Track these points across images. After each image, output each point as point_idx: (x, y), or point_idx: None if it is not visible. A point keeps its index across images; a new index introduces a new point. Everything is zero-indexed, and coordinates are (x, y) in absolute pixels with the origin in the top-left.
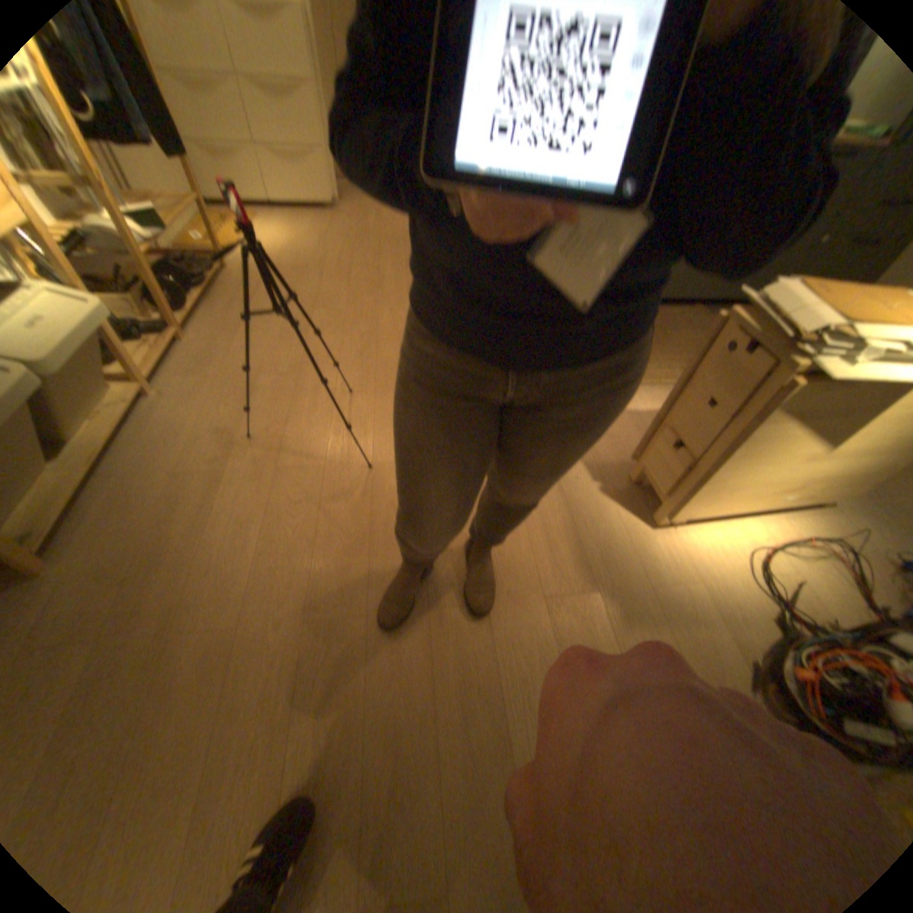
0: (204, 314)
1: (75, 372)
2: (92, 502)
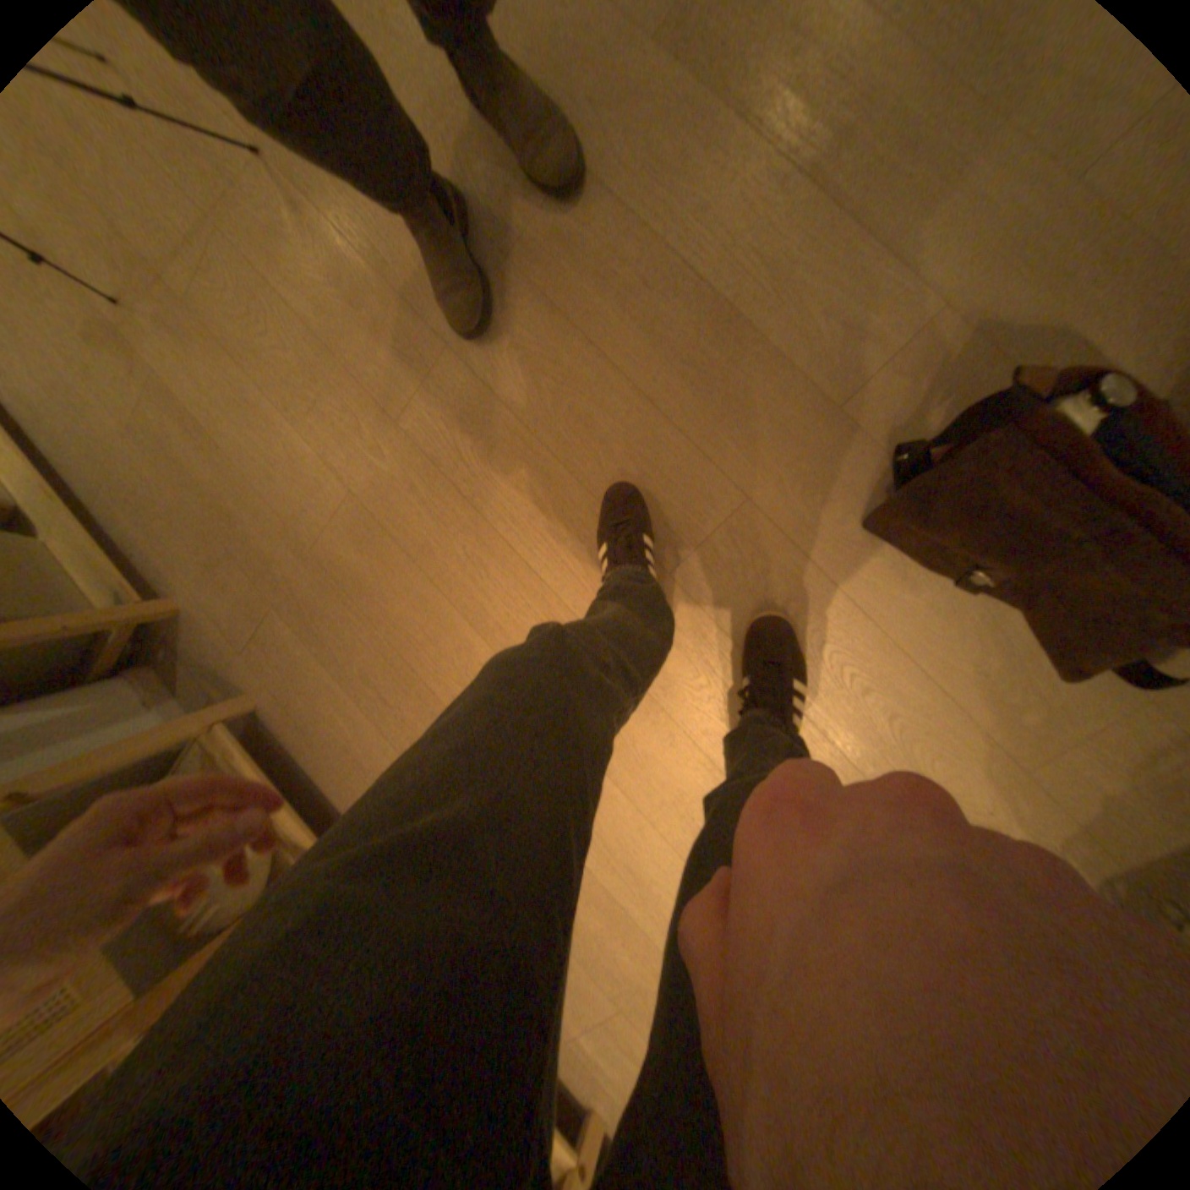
0: None
1: None
2: (117, 525)
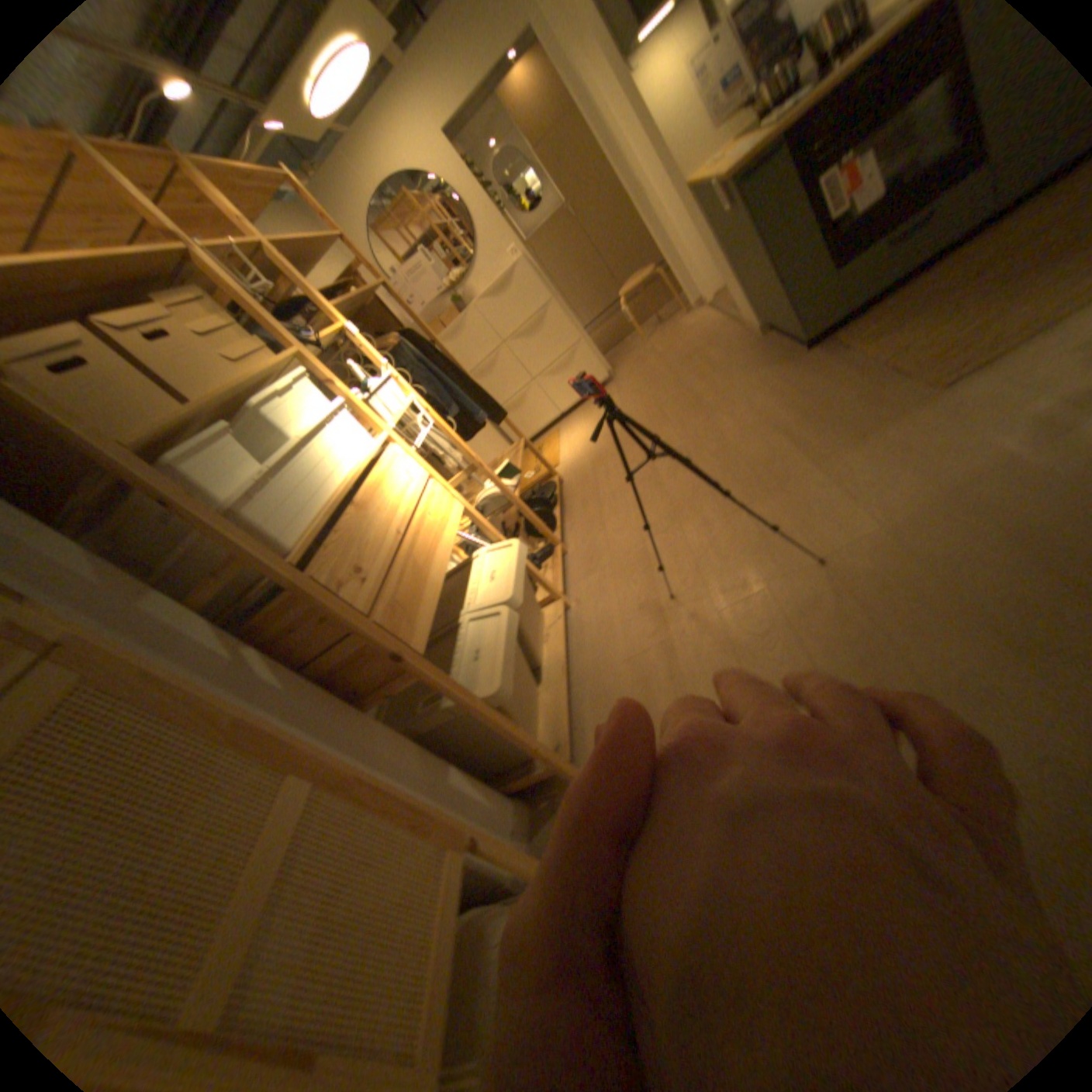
0: (570, 524)
1: (524, 604)
2: (582, 709)
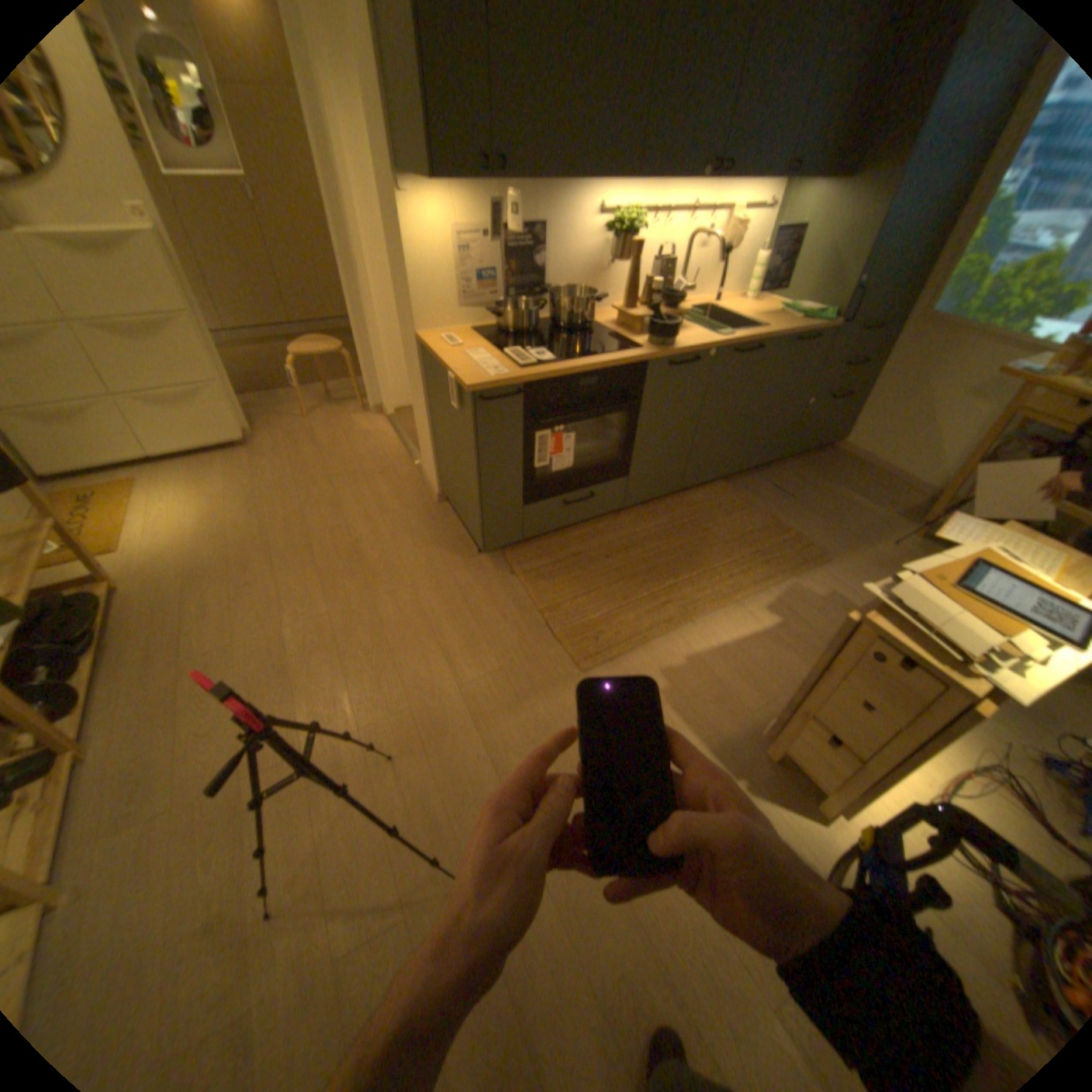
0: (113, 698)
1: None
2: None
